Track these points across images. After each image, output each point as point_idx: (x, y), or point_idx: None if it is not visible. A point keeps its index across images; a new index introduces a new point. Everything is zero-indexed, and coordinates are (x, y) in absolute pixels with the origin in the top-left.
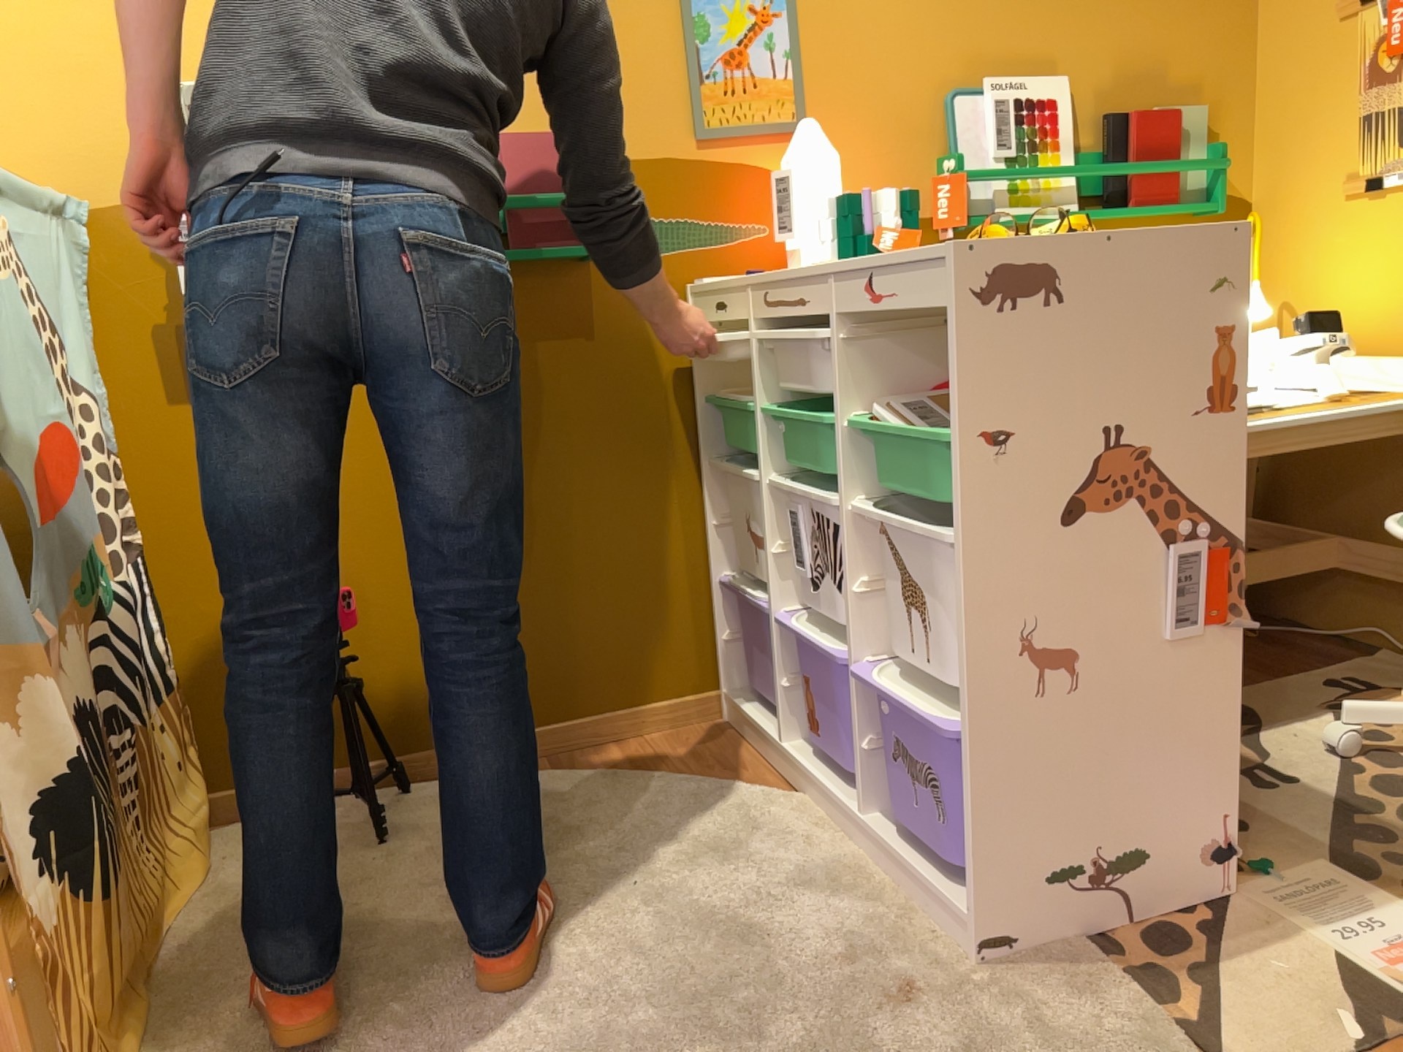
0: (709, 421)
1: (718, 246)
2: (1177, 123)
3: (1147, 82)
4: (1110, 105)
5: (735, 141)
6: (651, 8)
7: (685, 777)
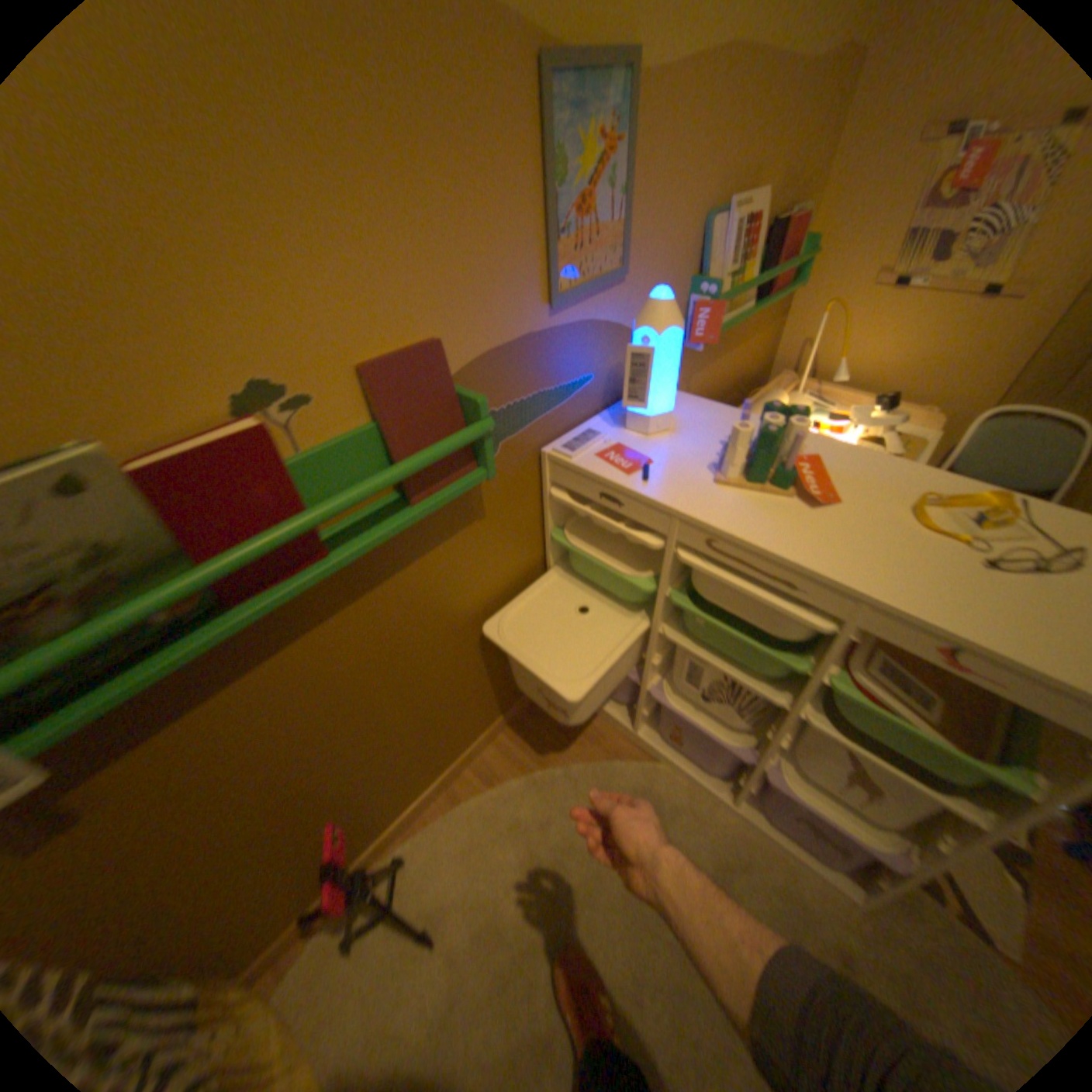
0: (555, 543)
1: (561, 405)
2: (809, 222)
3: (796, 180)
4: (776, 205)
5: (578, 301)
6: (513, 136)
7: (578, 764)
